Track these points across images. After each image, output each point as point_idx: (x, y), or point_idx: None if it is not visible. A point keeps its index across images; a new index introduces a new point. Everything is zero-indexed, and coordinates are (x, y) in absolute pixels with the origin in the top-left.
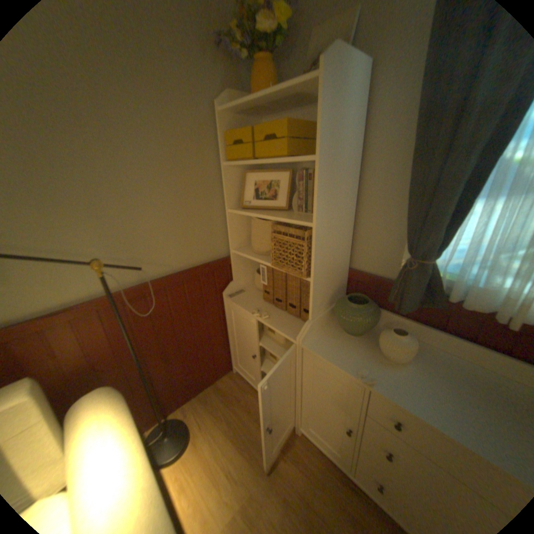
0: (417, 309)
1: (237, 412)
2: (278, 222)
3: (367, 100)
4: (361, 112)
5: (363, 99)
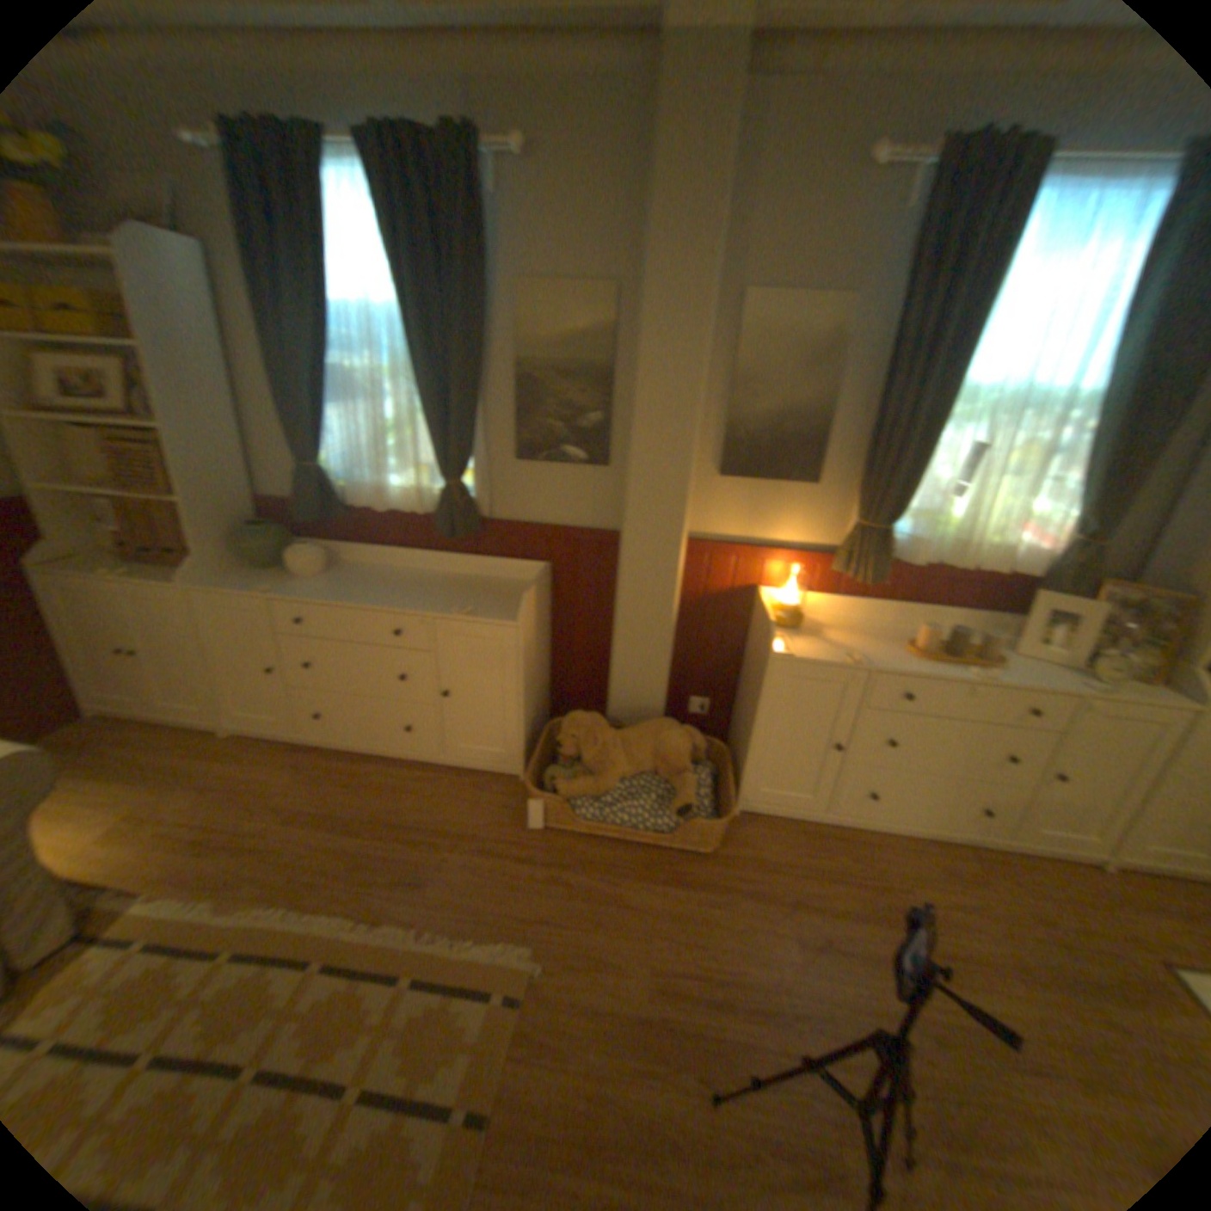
0: (315, 517)
1: (104, 752)
2: (117, 433)
3: (208, 288)
4: (202, 301)
5: (199, 286)
